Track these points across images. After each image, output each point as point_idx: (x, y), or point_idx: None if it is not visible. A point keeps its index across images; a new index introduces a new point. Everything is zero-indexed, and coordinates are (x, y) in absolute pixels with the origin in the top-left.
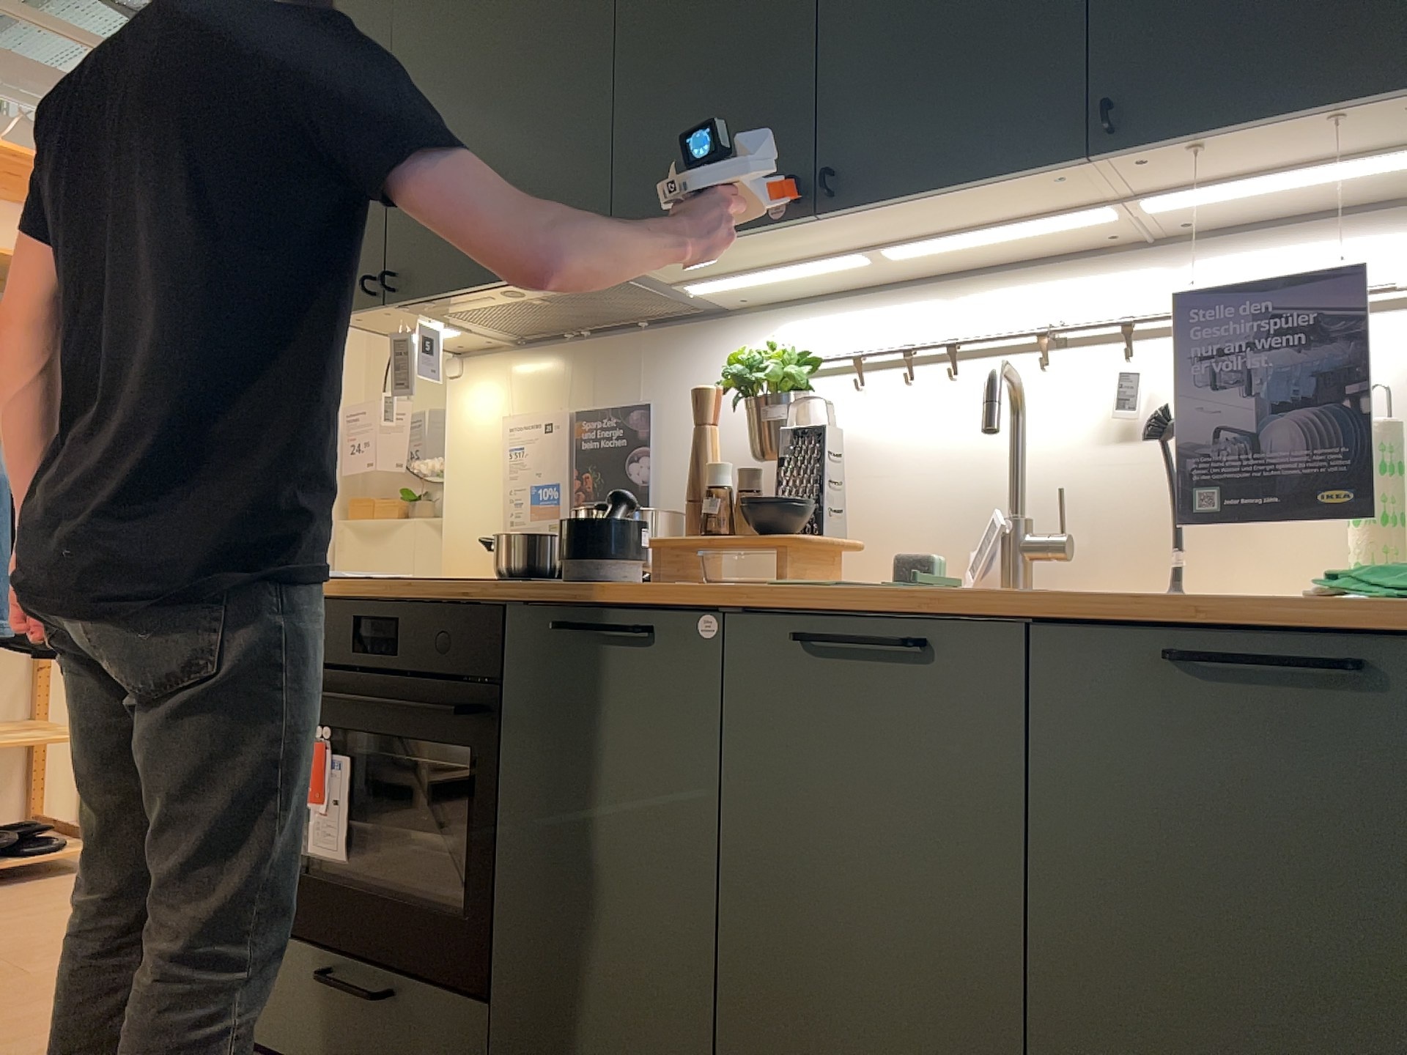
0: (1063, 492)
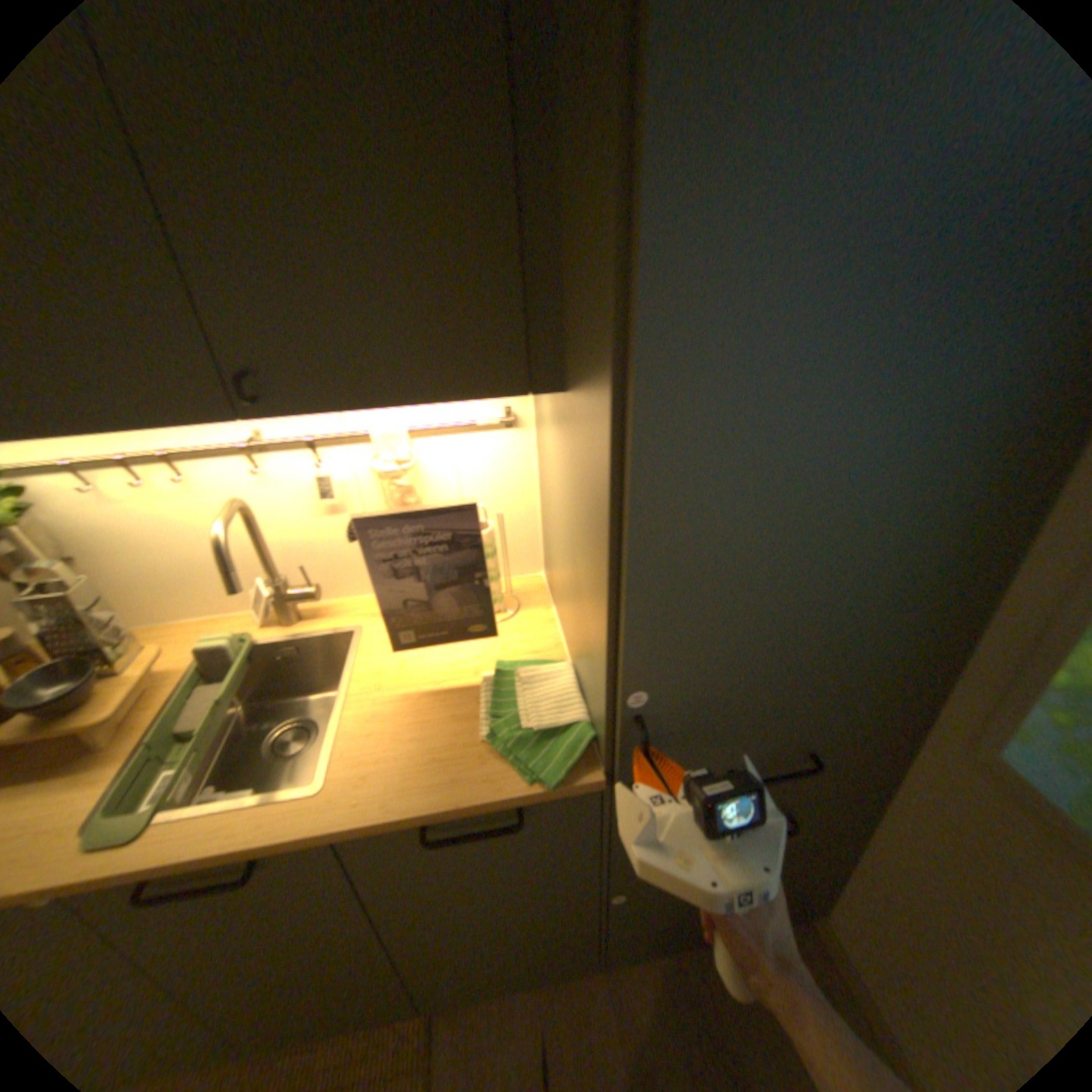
0: (301, 570)
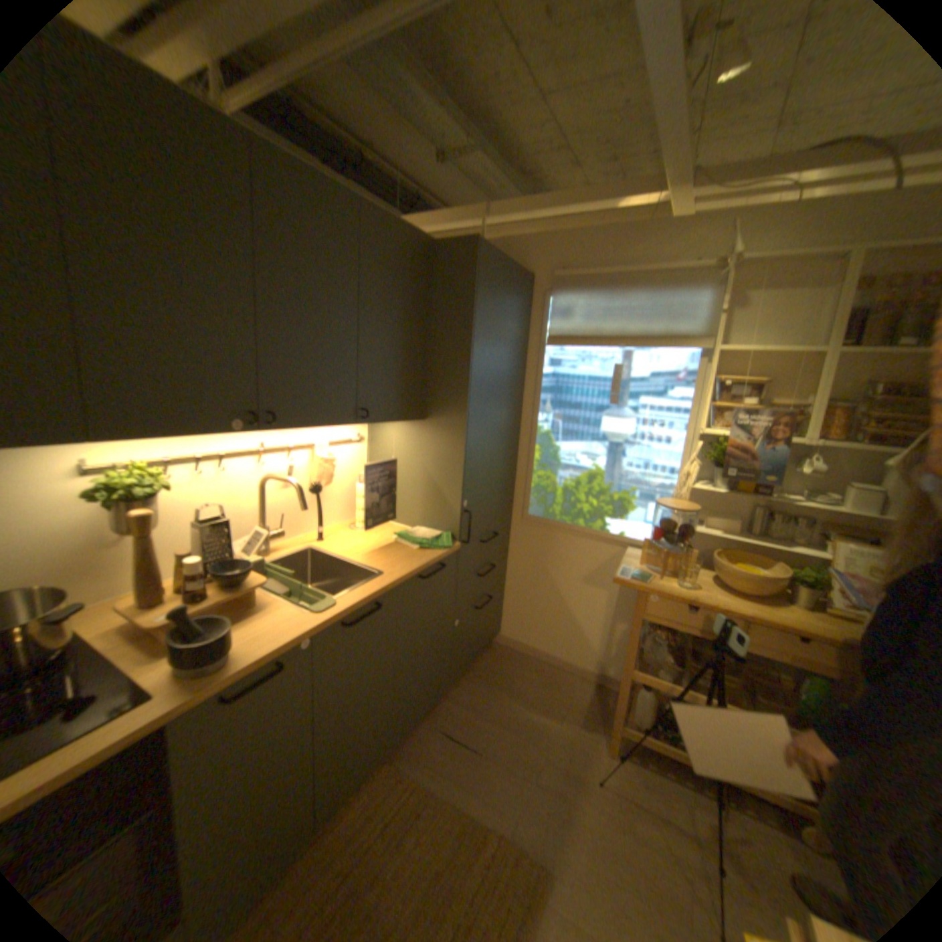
0: (285, 516)
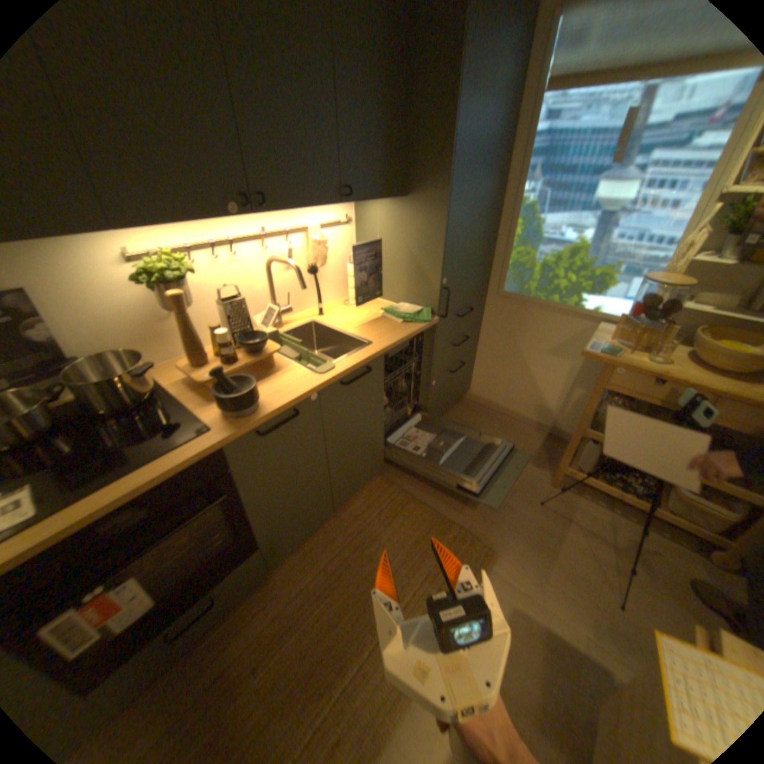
0: (289, 295)
